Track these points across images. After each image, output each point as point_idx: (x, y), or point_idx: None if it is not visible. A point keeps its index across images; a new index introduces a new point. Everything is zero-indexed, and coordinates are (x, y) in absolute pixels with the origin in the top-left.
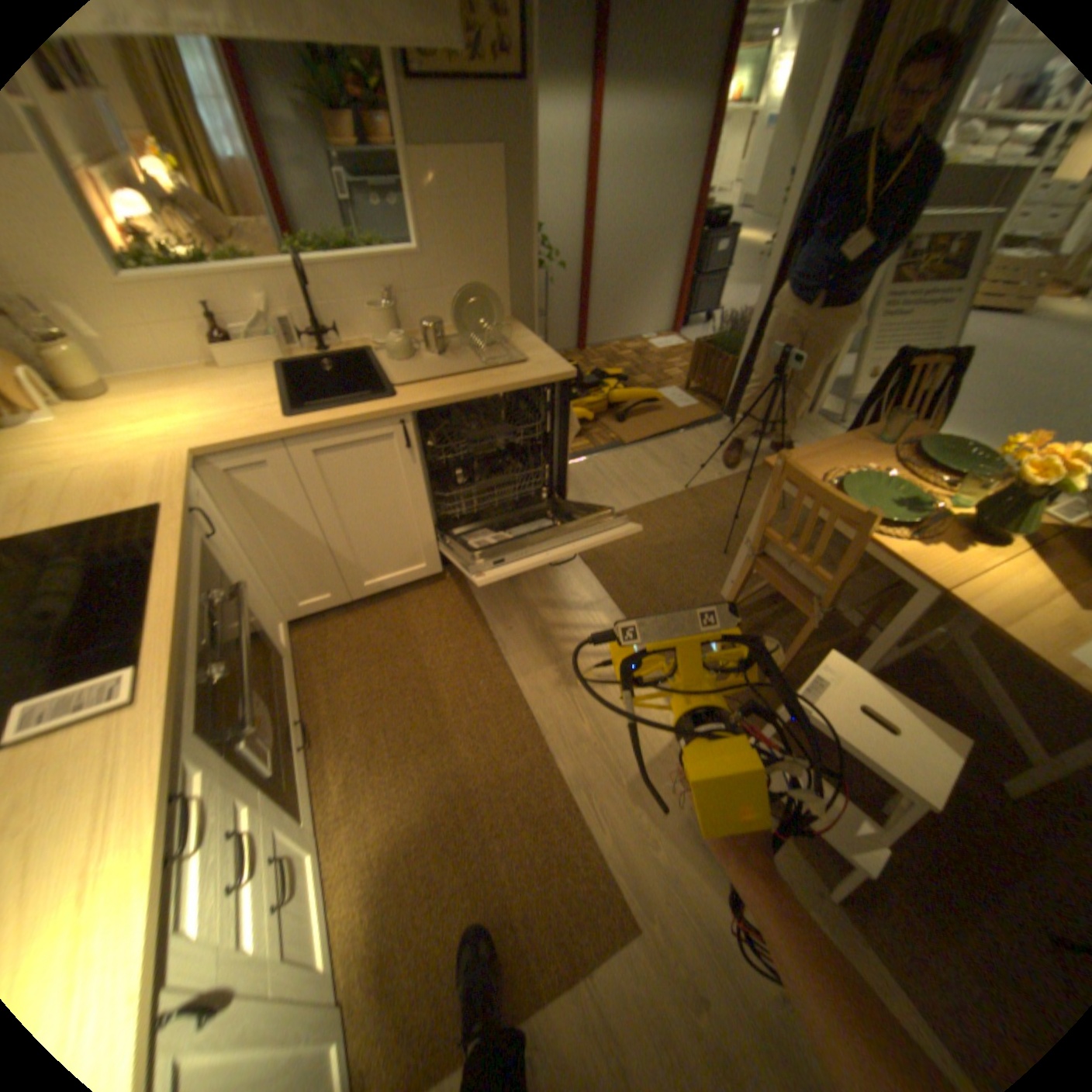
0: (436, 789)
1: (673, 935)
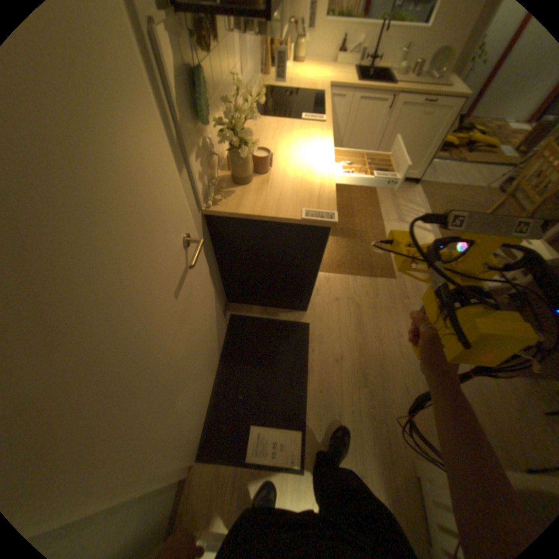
0: (346, 225)
1: (406, 283)
